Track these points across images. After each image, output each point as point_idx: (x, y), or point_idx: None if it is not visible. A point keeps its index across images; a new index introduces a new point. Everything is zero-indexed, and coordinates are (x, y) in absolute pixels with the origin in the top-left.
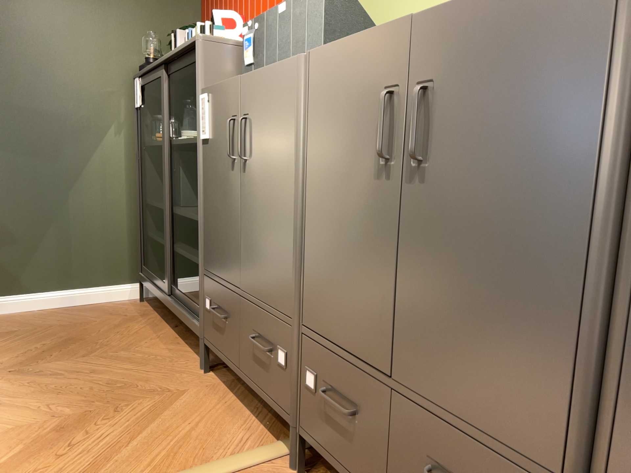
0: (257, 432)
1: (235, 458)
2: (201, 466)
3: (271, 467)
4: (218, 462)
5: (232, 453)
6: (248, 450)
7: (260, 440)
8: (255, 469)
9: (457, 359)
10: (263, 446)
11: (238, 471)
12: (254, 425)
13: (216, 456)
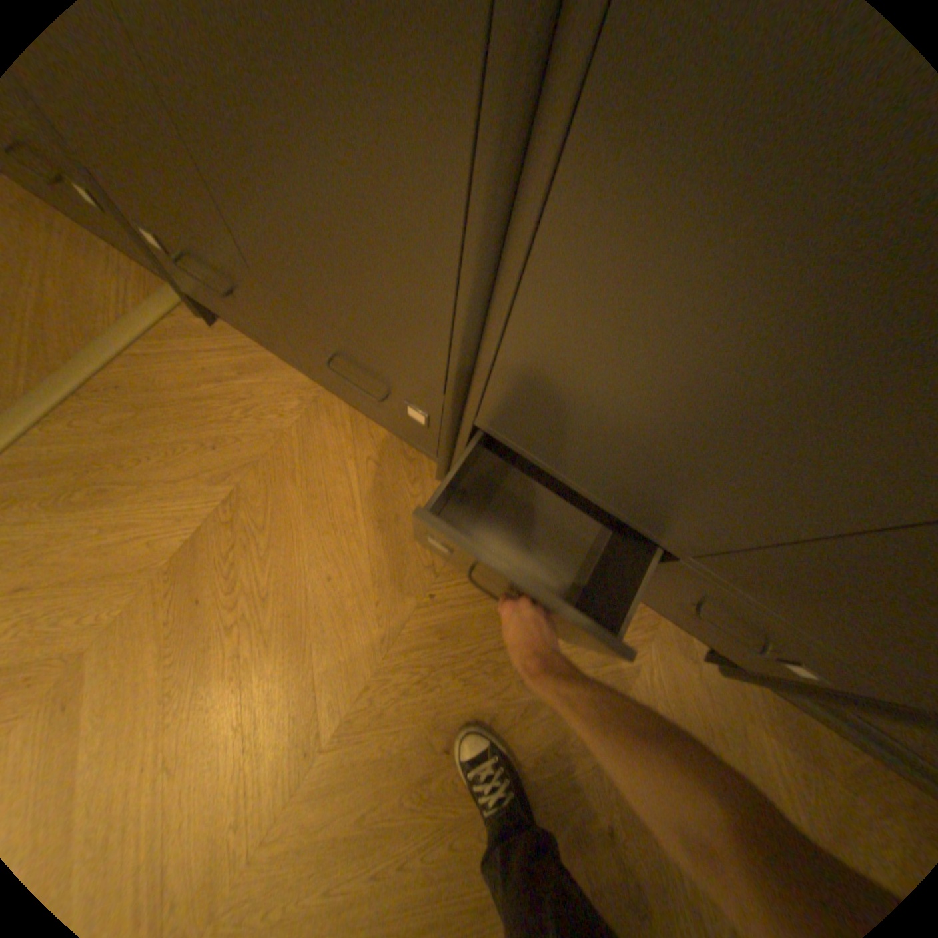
0: (131, 273)
1: (123, 324)
2: (87, 346)
3: (172, 321)
4: (105, 335)
5: (116, 315)
6: (134, 305)
7: (142, 285)
8: (154, 330)
9: (316, 274)
10: (150, 295)
11: (136, 339)
12: (122, 262)
13: (98, 325)
